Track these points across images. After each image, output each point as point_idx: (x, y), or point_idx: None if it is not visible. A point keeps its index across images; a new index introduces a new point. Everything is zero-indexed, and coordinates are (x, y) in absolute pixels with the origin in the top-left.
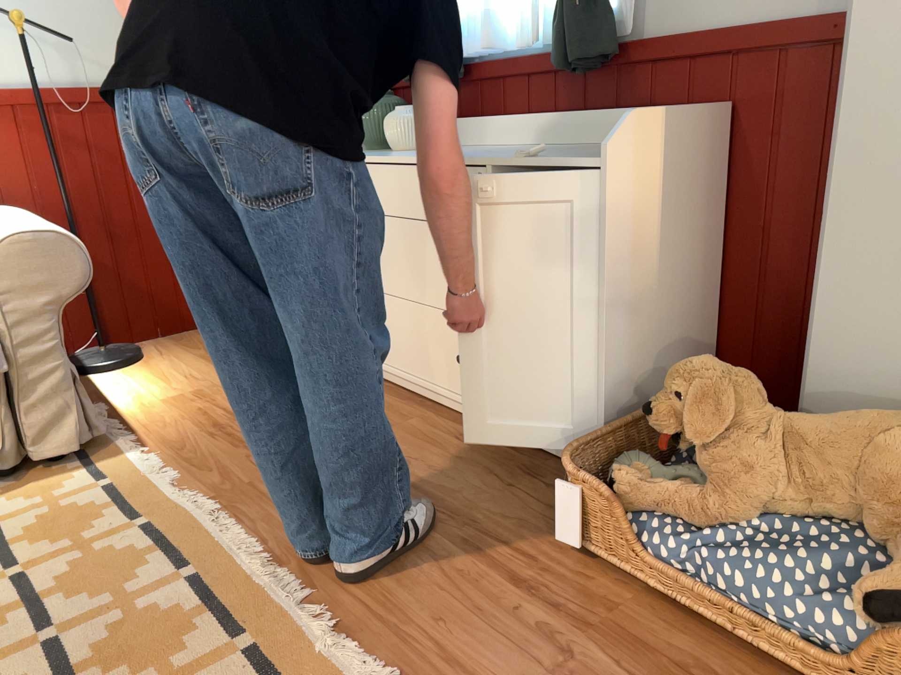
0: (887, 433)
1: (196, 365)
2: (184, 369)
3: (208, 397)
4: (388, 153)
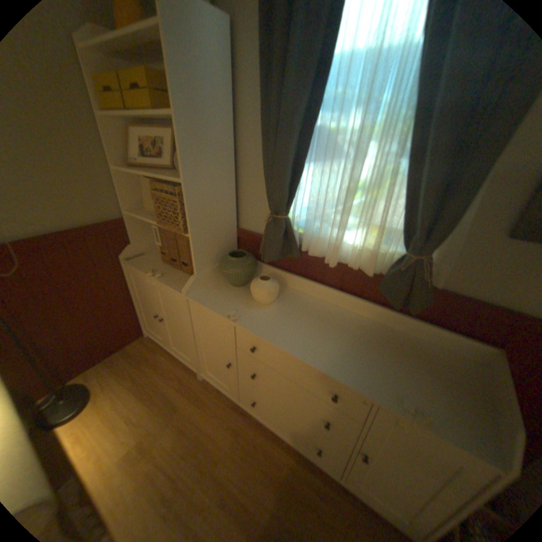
0: None
1: (128, 404)
2: (120, 410)
3: (147, 454)
4: (257, 309)
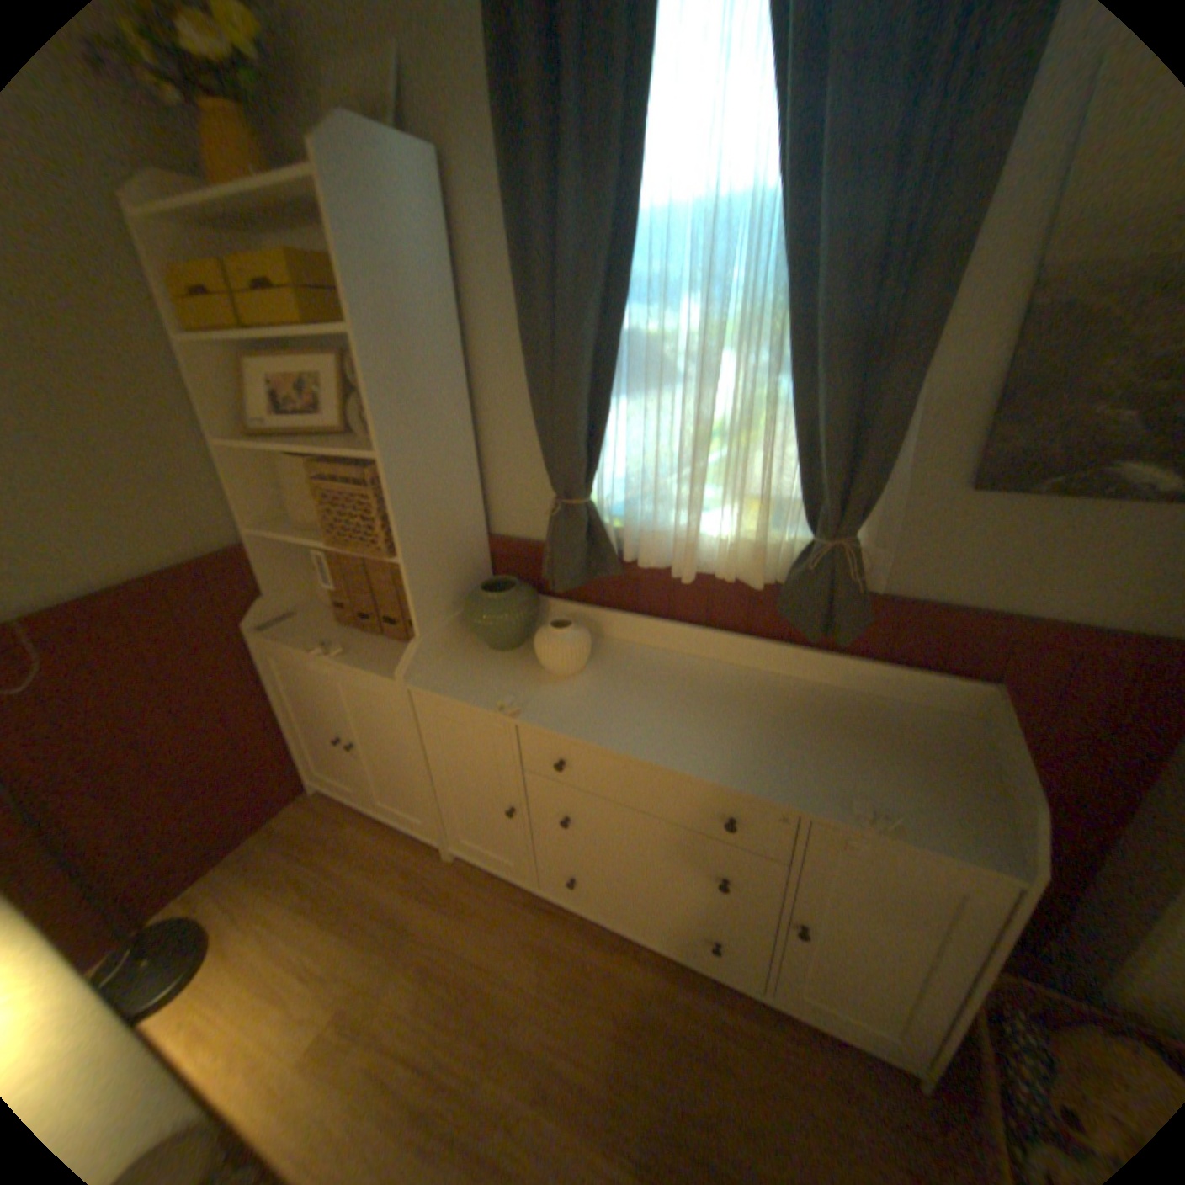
0: None
1: (300, 939)
2: (285, 956)
3: (363, 1031)
4: (555, 686)
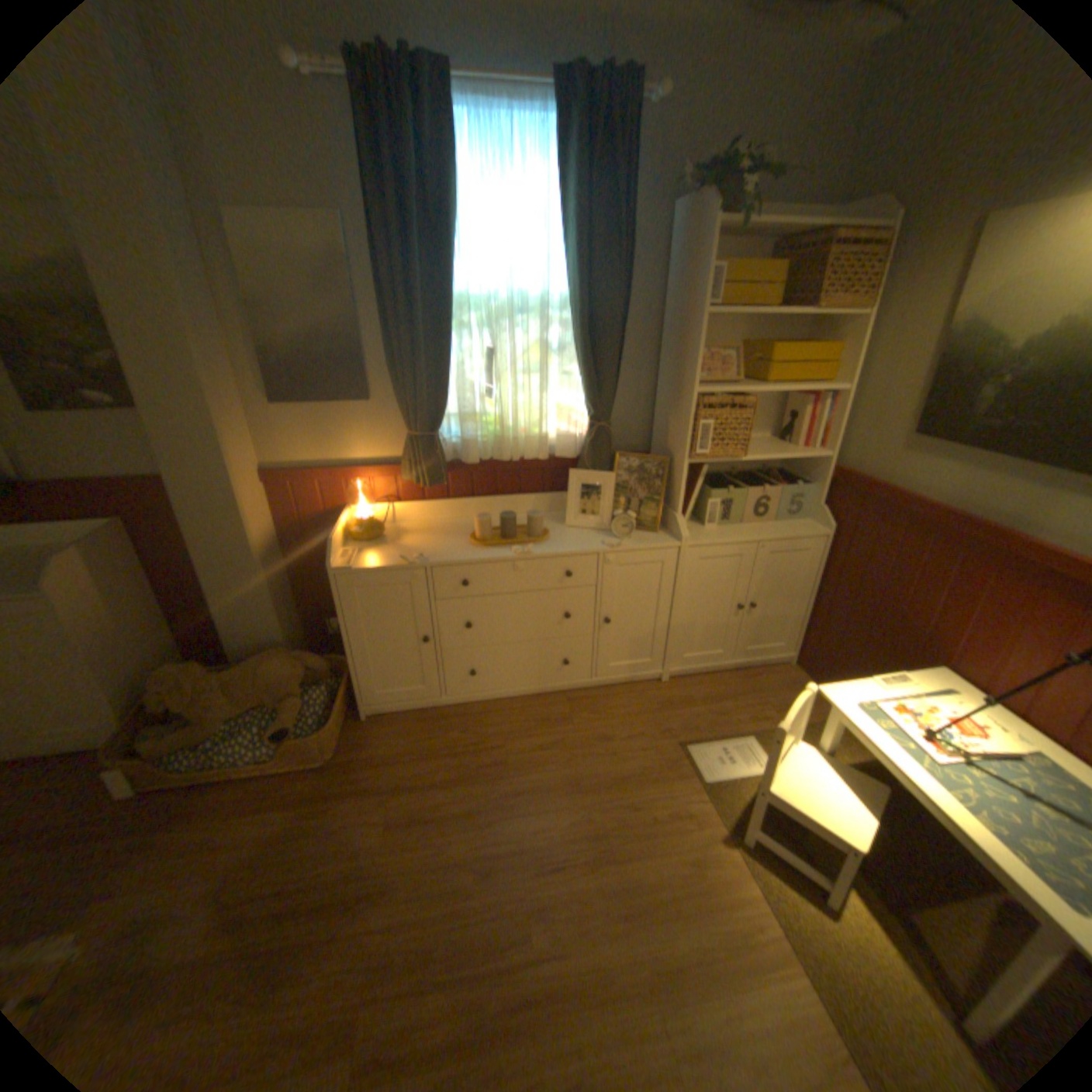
0: (260, 669)
1: None
2: None
3: None
4: None
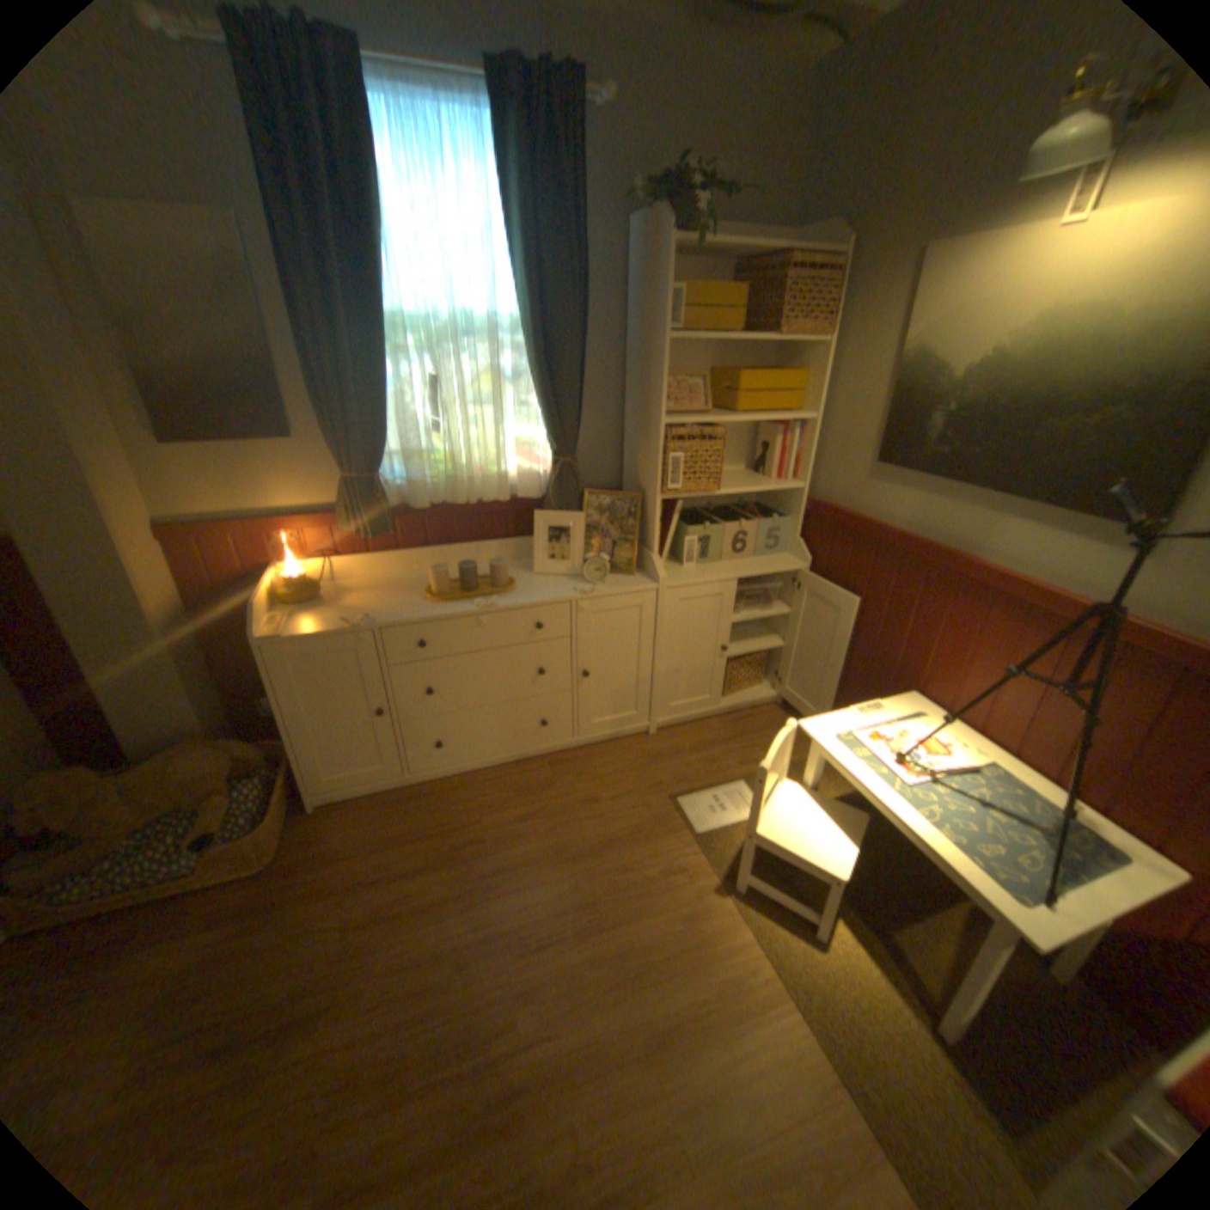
0: (171, 766)
1: None
2: None
3: None
4: None
